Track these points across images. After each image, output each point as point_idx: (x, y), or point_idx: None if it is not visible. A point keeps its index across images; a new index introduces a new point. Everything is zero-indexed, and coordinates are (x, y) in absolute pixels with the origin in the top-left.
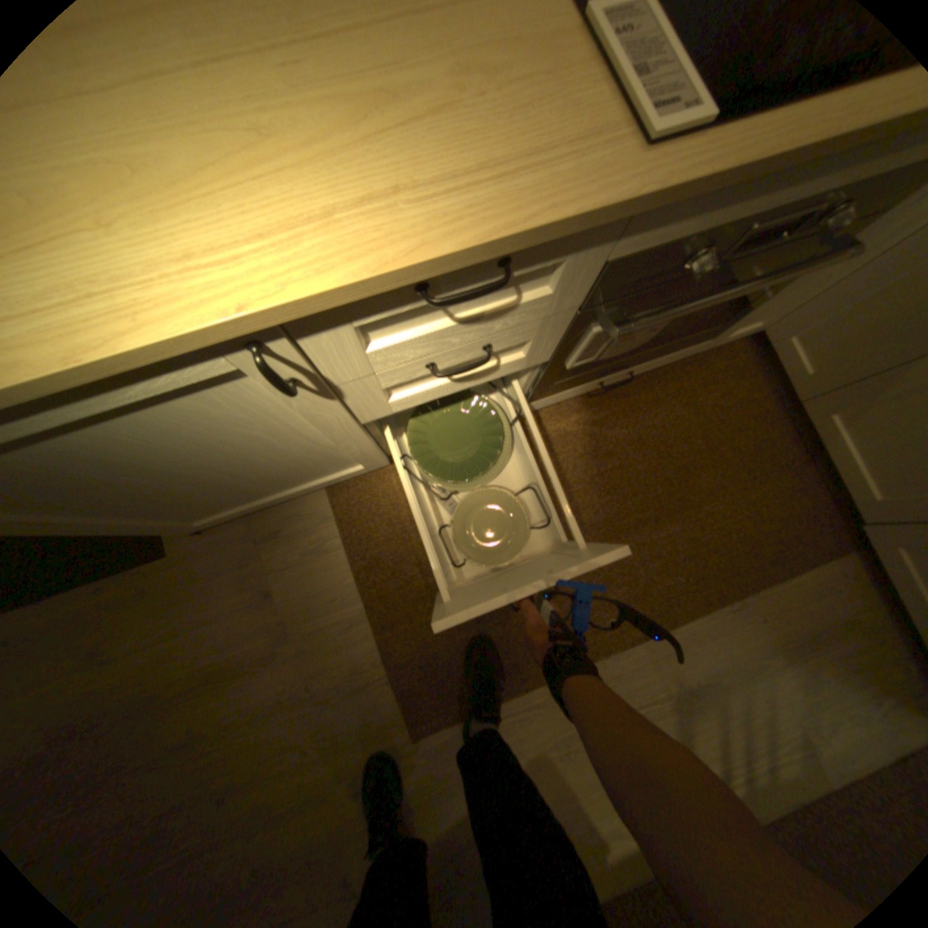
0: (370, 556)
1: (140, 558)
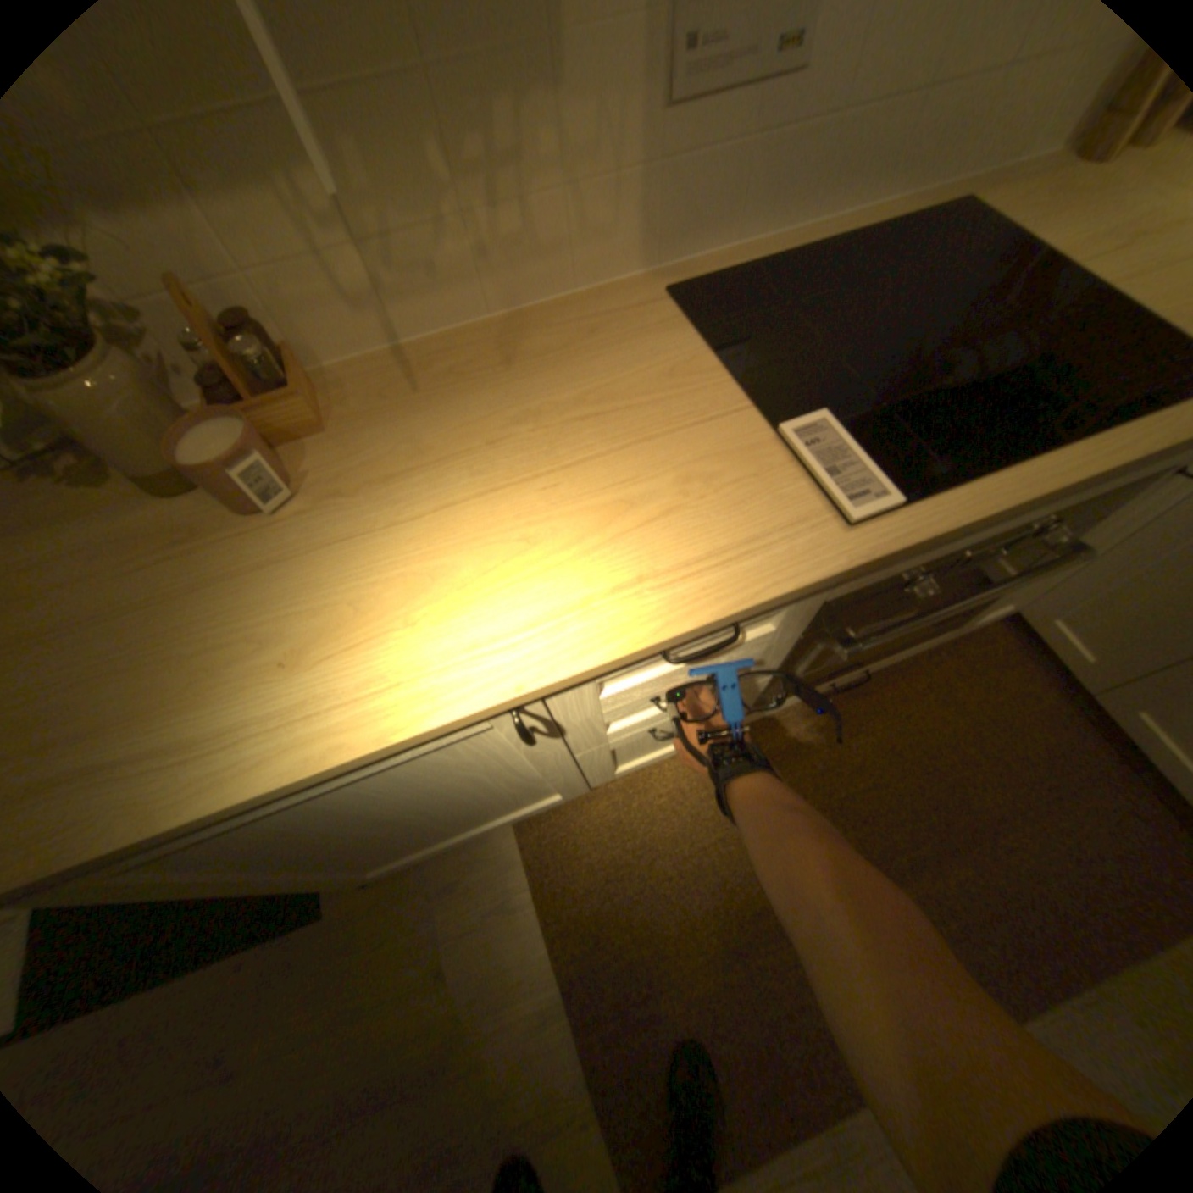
0: (565, 916)
1: (291, 920)
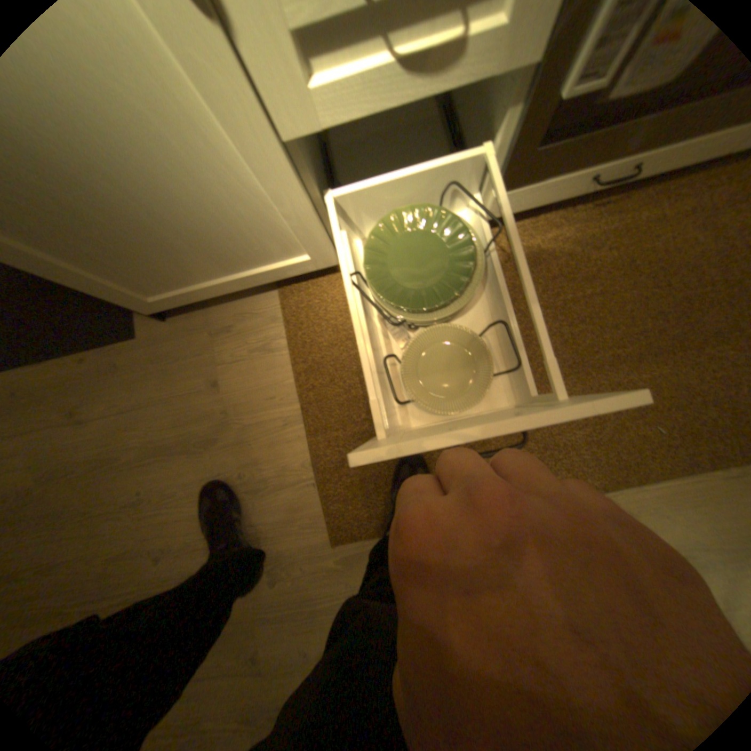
0: (307, 356)
1: (109, 335)
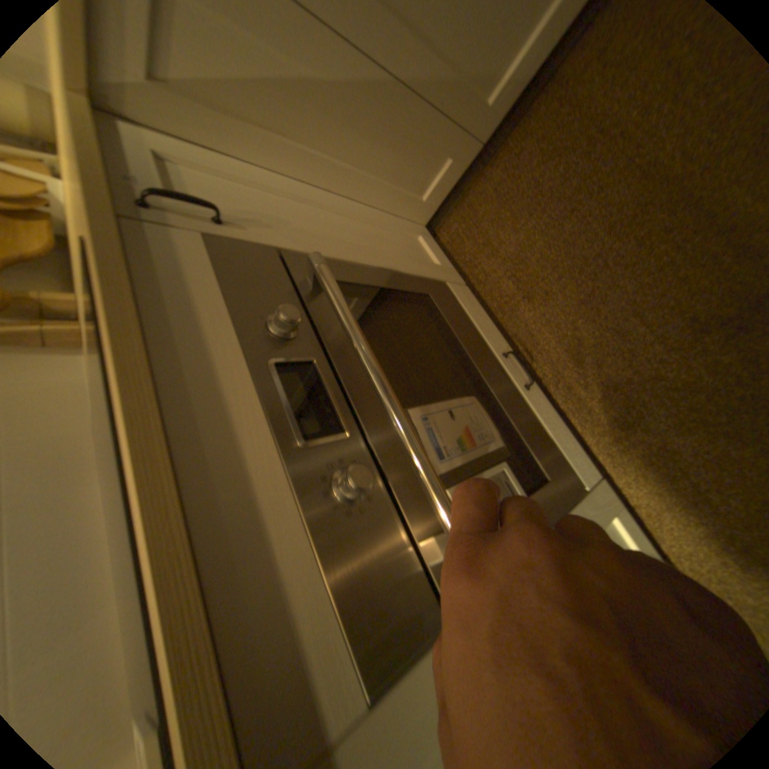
0: None
1: None
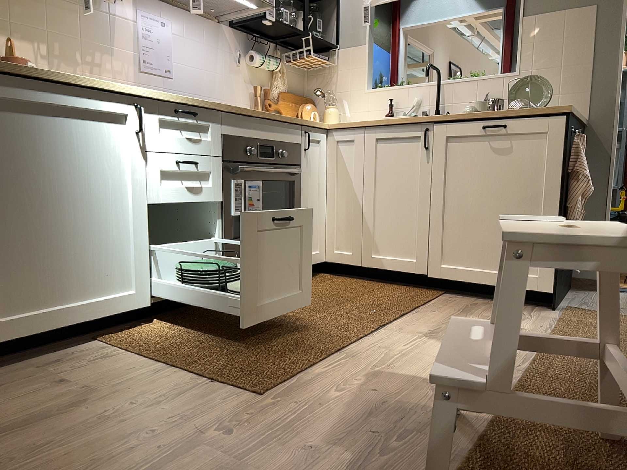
0: (153, 346)
1: None
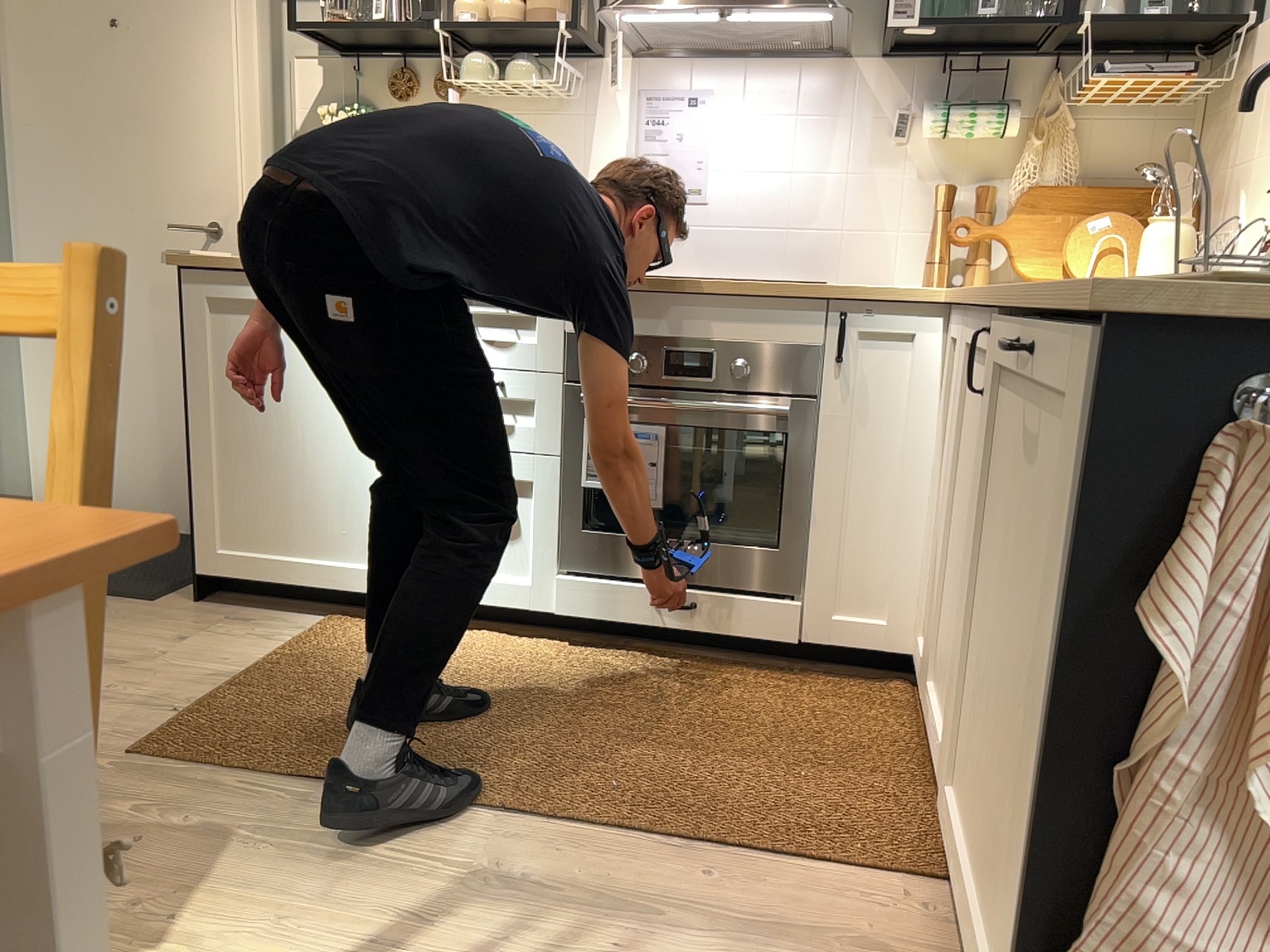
0: (305, 648)
1: (141, 593)
